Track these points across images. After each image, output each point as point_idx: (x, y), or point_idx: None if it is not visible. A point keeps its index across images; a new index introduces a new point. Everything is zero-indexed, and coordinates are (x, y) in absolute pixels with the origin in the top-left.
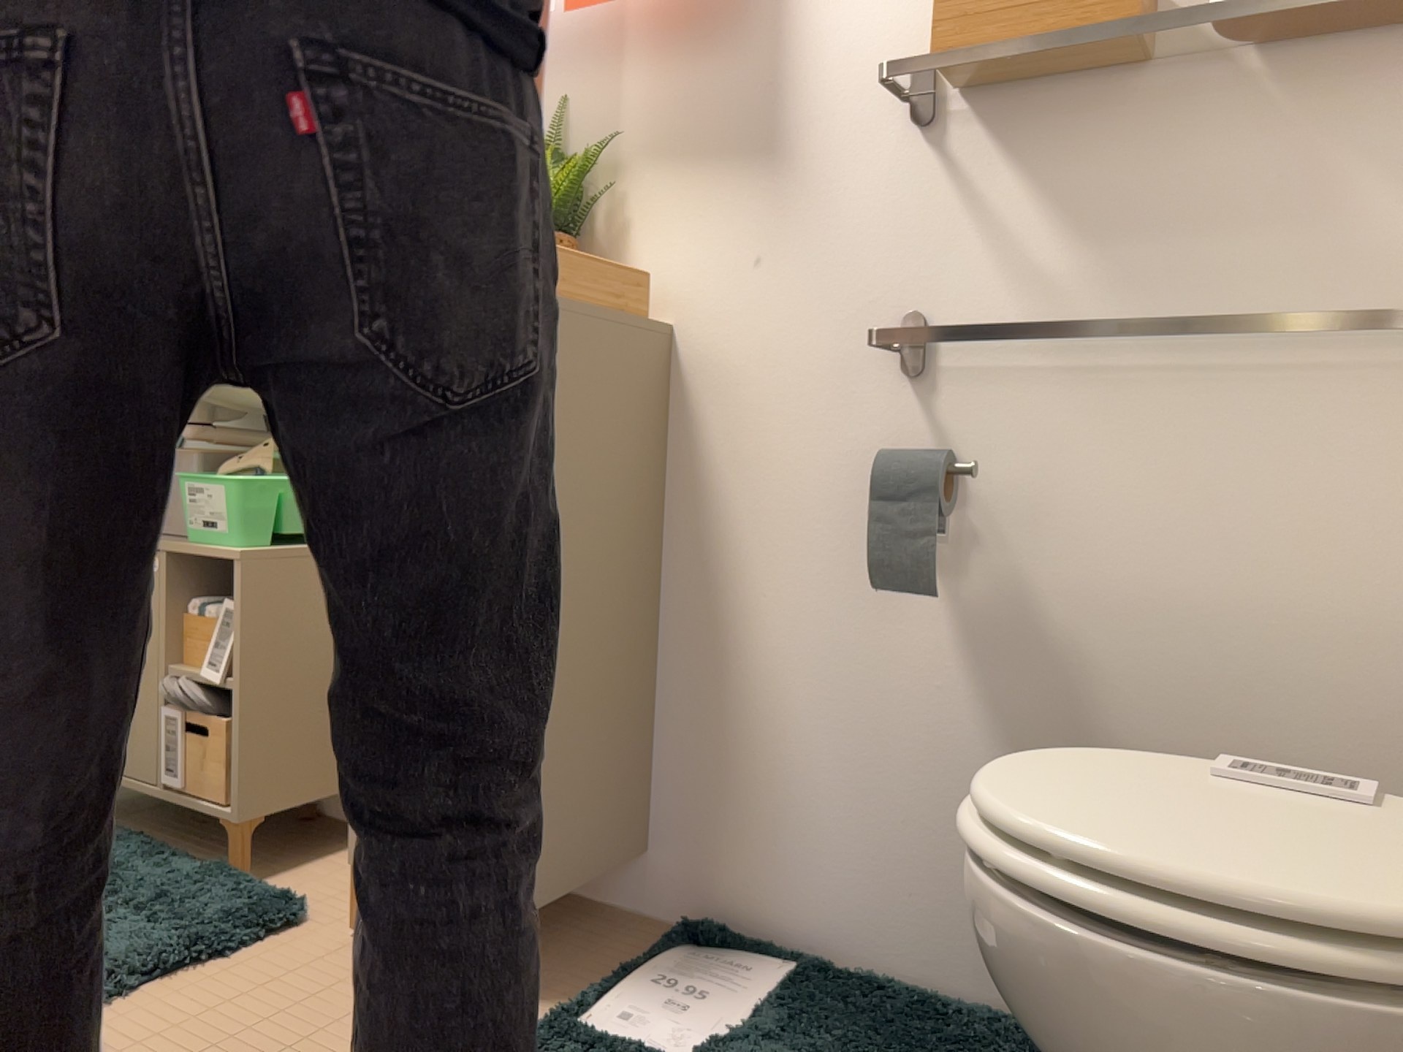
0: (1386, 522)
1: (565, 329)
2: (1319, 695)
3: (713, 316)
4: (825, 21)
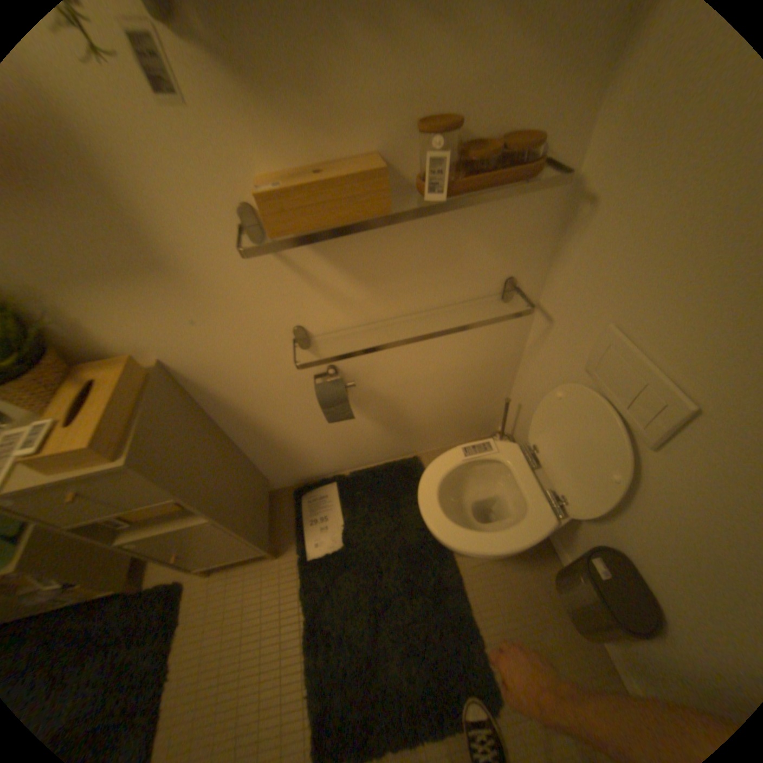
0: (474, 342)
1: (140, 448)
2: (457, 382)
3: (179, 349)
4: (139, 170)
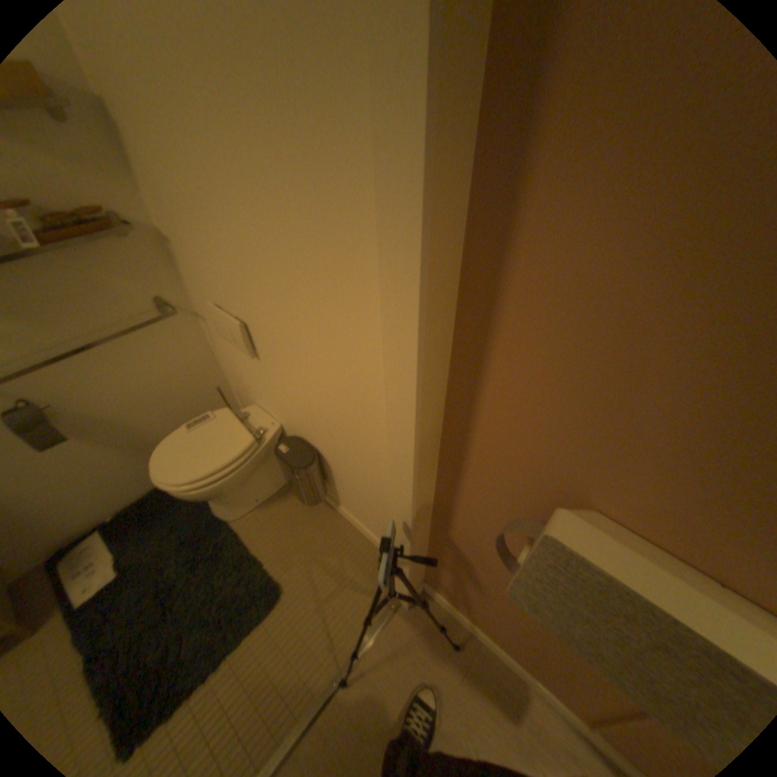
0: (163, 353)
1: None
2: (172, 391)
3: None
4: None
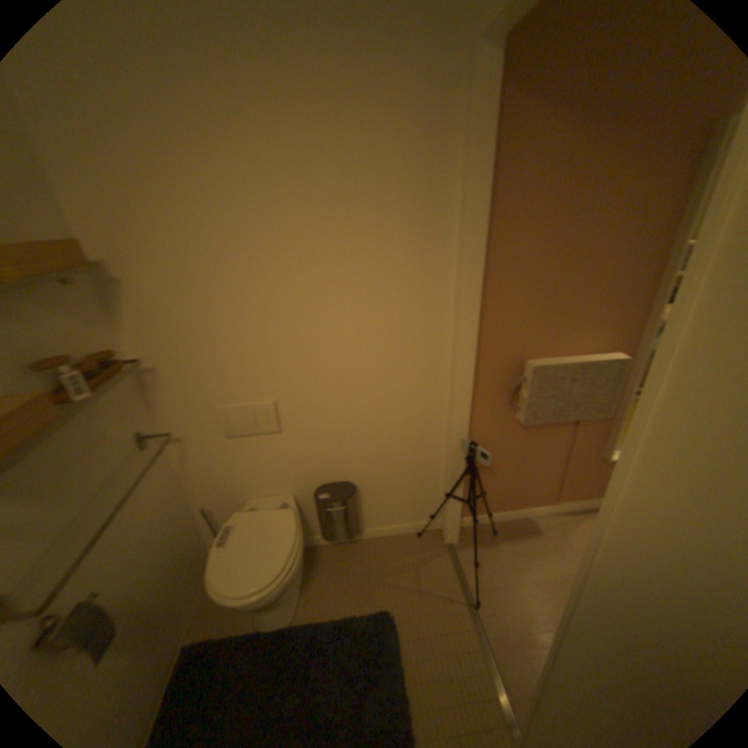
0: (148, 493)
1: None
2: (159, 537)
3: None
4: None
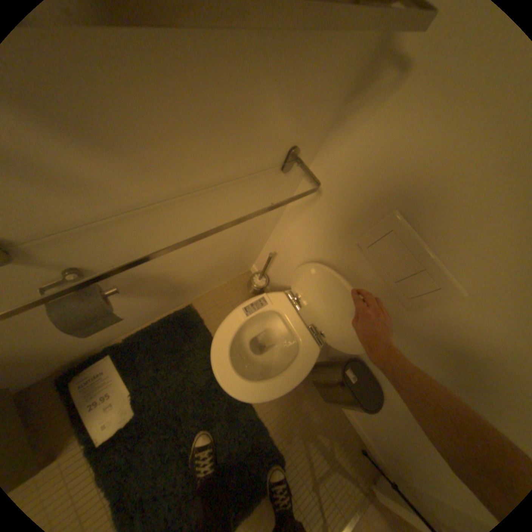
0: (249, 210)
1: None
2: (227, 245)
3: None
4: None
